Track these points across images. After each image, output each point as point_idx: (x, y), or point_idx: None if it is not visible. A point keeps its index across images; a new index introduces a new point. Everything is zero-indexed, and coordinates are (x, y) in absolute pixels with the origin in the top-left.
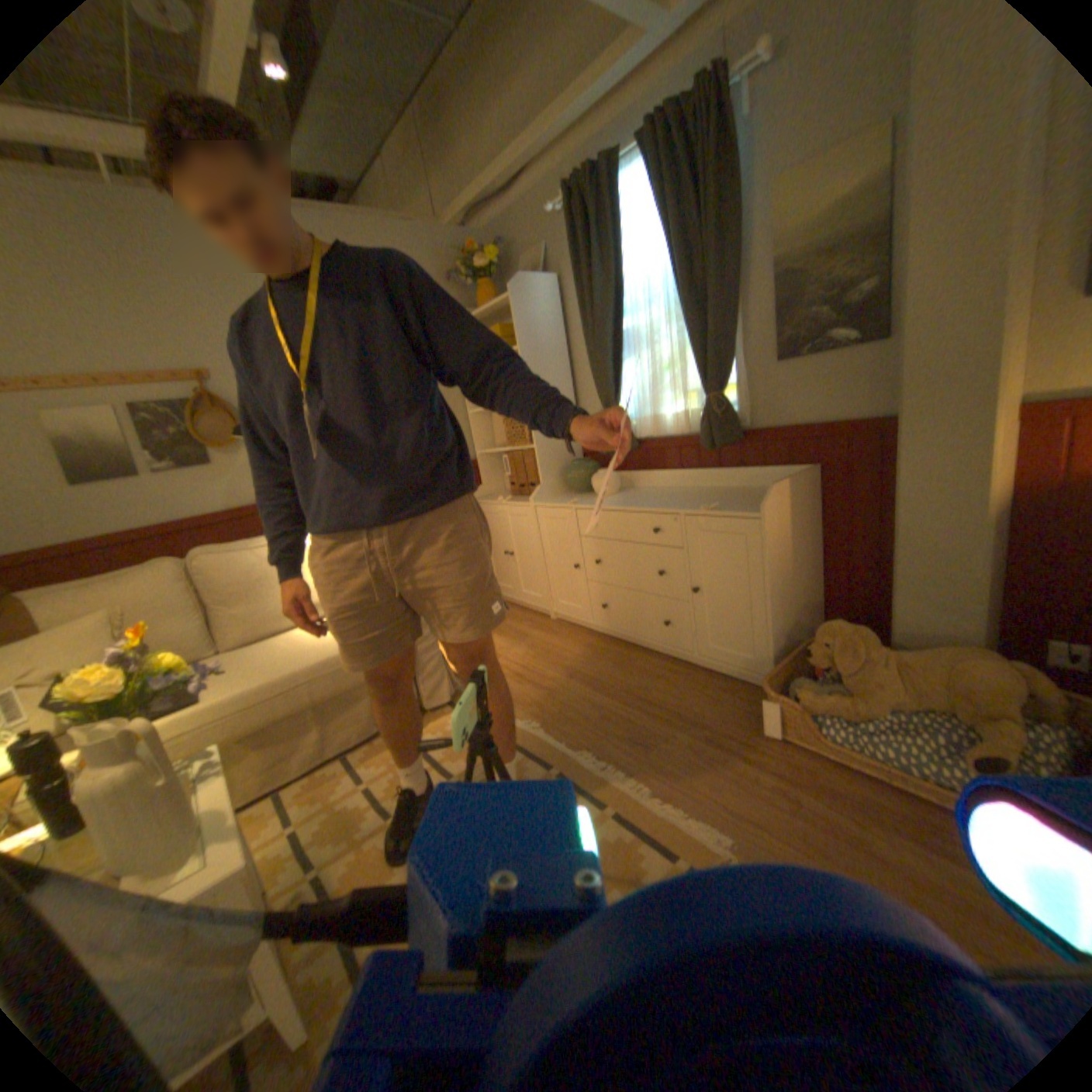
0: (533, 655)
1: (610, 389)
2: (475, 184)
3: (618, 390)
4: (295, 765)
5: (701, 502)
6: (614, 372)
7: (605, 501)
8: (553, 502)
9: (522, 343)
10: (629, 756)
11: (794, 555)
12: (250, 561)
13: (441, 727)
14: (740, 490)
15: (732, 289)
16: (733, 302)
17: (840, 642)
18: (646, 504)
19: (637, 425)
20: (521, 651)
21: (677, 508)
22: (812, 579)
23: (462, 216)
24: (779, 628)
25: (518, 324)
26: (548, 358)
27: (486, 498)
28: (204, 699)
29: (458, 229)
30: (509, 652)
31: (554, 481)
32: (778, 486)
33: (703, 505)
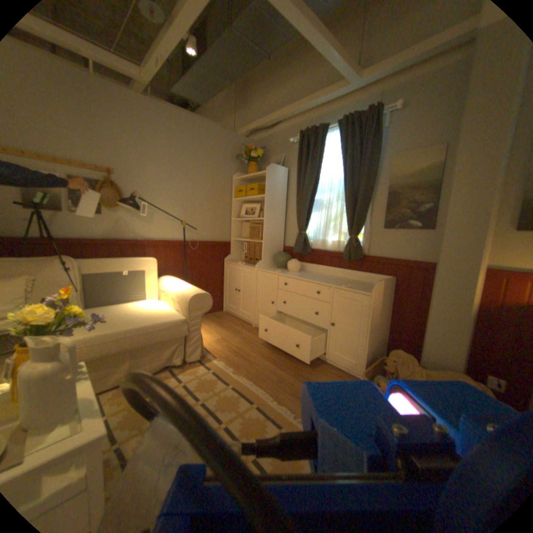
0: (243, 343)
1: (304, 224)
2: (257, 121)
3: (307, 225)
4: (111, 382)
5: (340, 283)
6: (307, 216)
7: (293, 274)
8: (267, 270)
9: (266, 194)
10: (292, 403)
11: (380, 316)
12: (112, 268)
13: (193, 373)
14: (357, 281)
15: (369, 193)
16: (368, 199)
17: (401, 361)
18: (314, 279)
19: (312, 242)
20: (237, 340)
21: (330, 284)
22: (385, 329)
23: (247, 133)
24: (370, 350)
25: (265, 185)
26: (276, 203)
27: (231, 261)
28: (74, 336)
29: (245, 138)
30: (231, 340)
31: (268, 260)
32: (380, 283)
33: (342, 285)
